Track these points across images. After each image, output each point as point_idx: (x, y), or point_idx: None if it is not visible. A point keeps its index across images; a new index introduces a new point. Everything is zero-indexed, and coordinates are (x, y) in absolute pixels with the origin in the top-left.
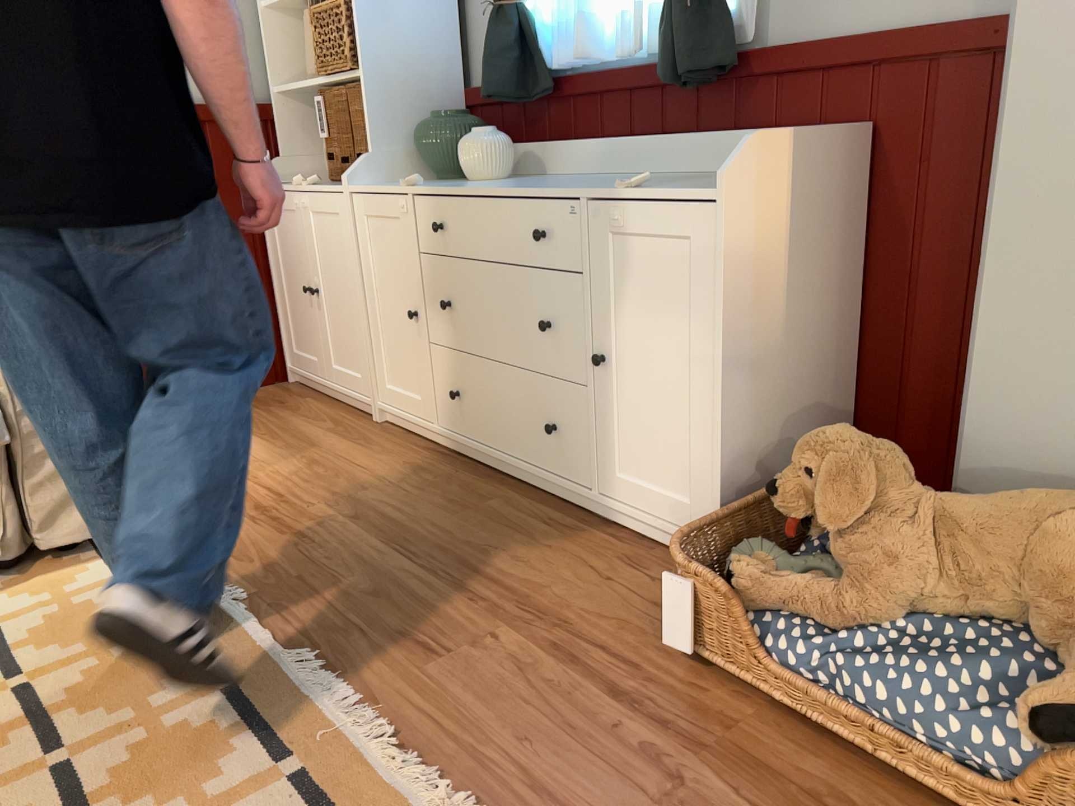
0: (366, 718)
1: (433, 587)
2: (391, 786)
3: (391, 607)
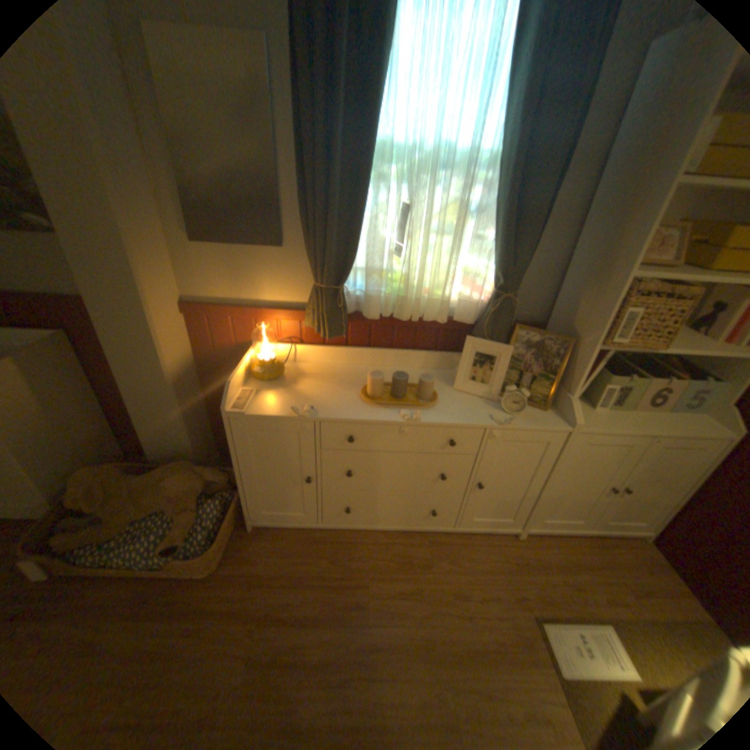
0: None
1: None
2: None
3: None
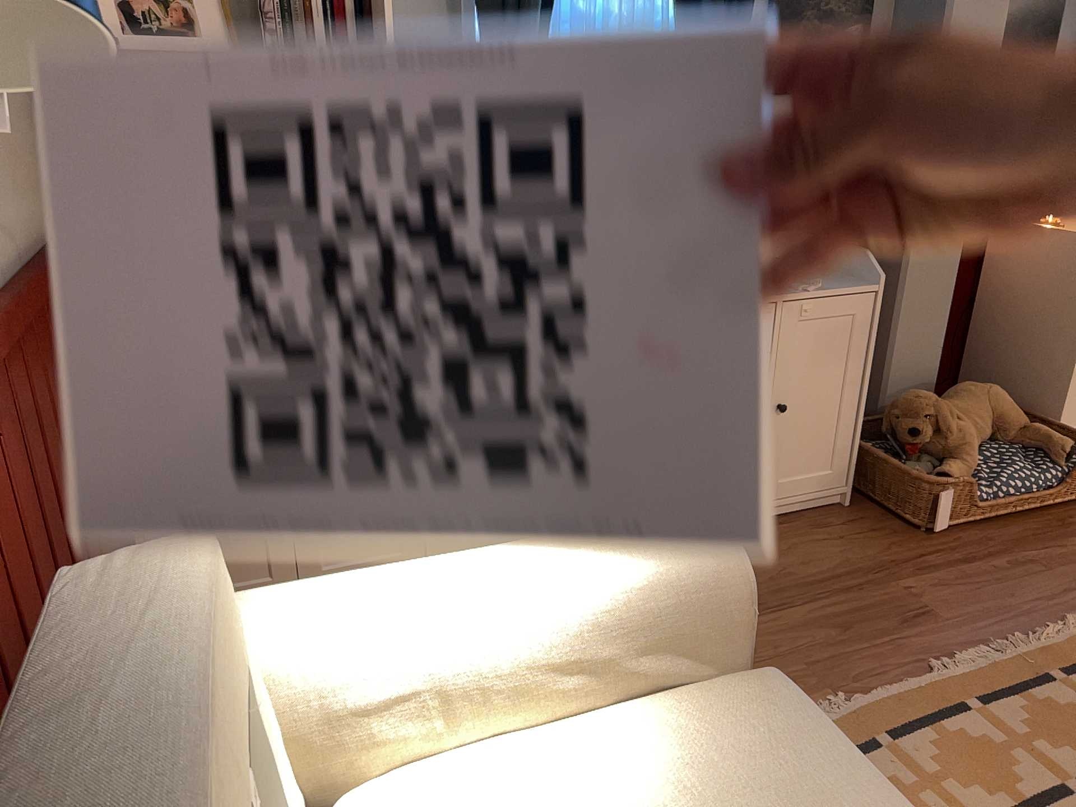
0: (1002, 644)
1: (838, 601)
2: (1062, 639)
3: (865, 623)
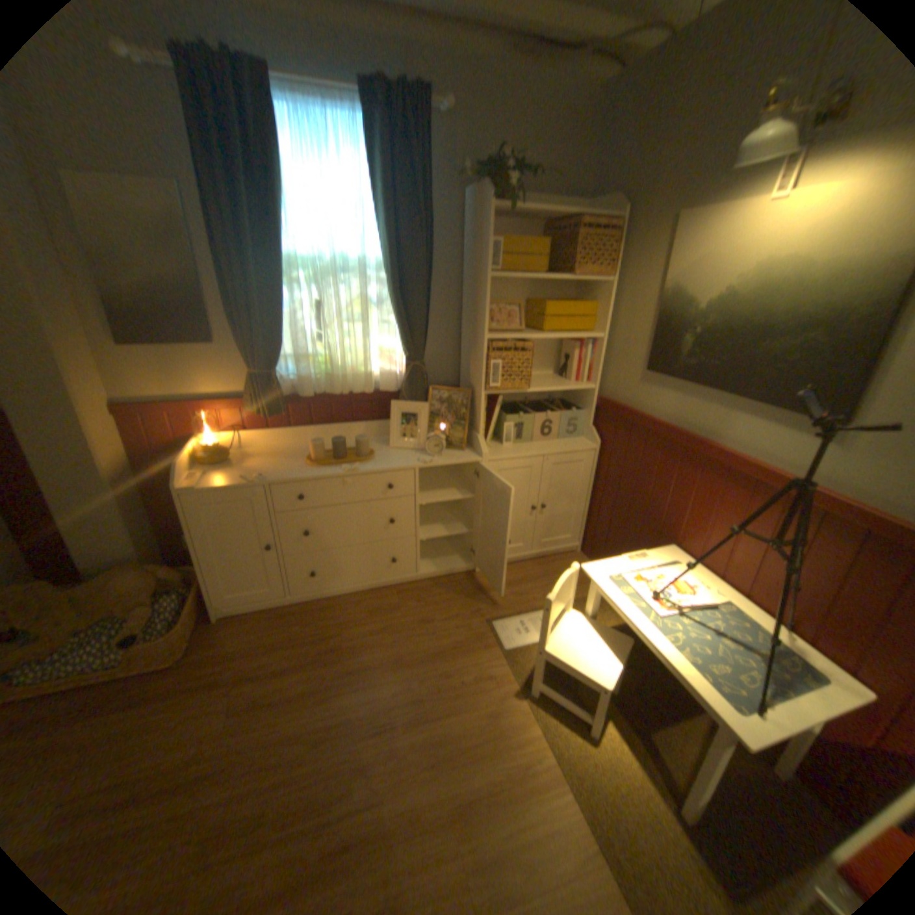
0: None
1: None
2: None
3: None
